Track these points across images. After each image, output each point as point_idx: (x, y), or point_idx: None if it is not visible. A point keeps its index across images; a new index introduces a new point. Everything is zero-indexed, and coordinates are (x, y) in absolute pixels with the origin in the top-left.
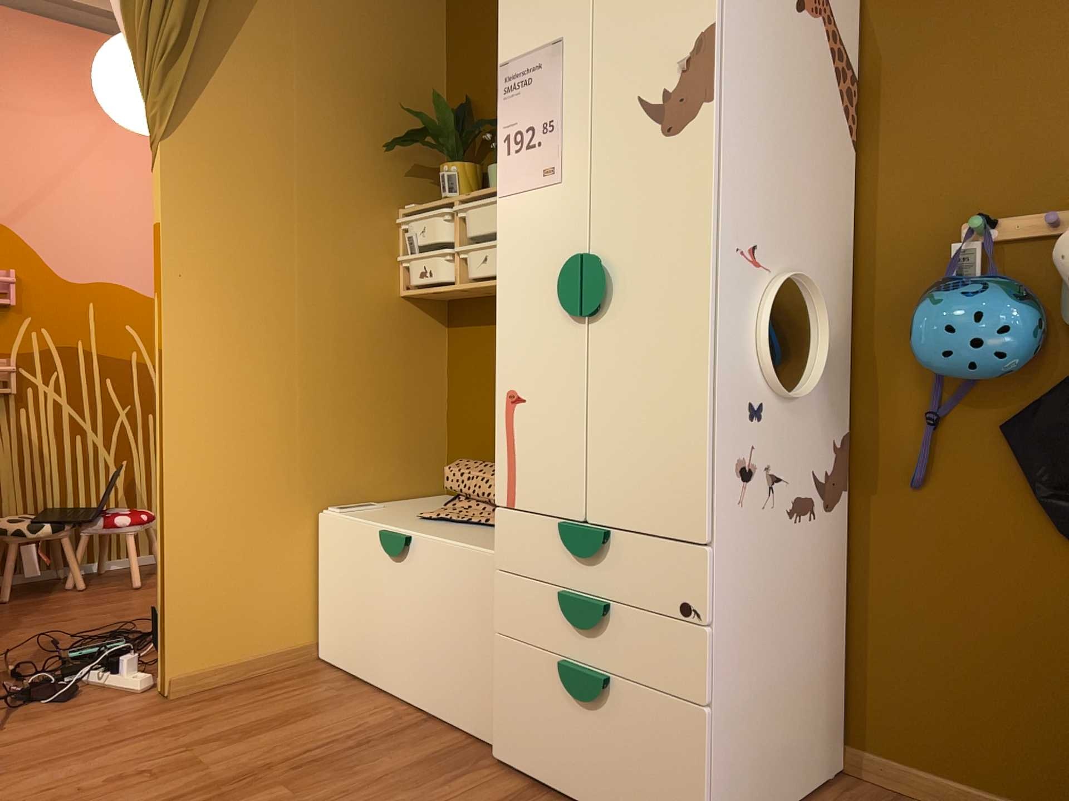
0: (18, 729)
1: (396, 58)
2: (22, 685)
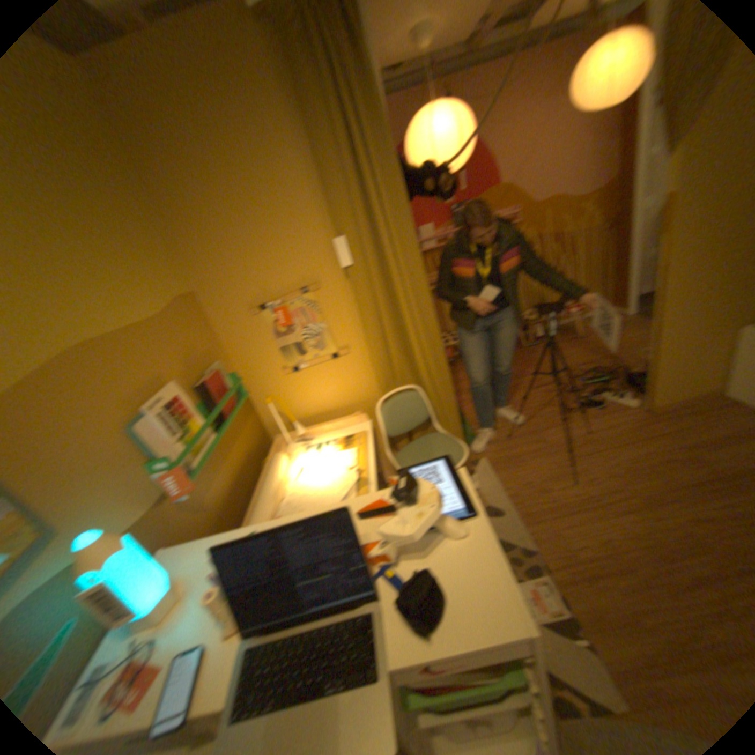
0: (597, 422)
1: None
2: (579, 397)
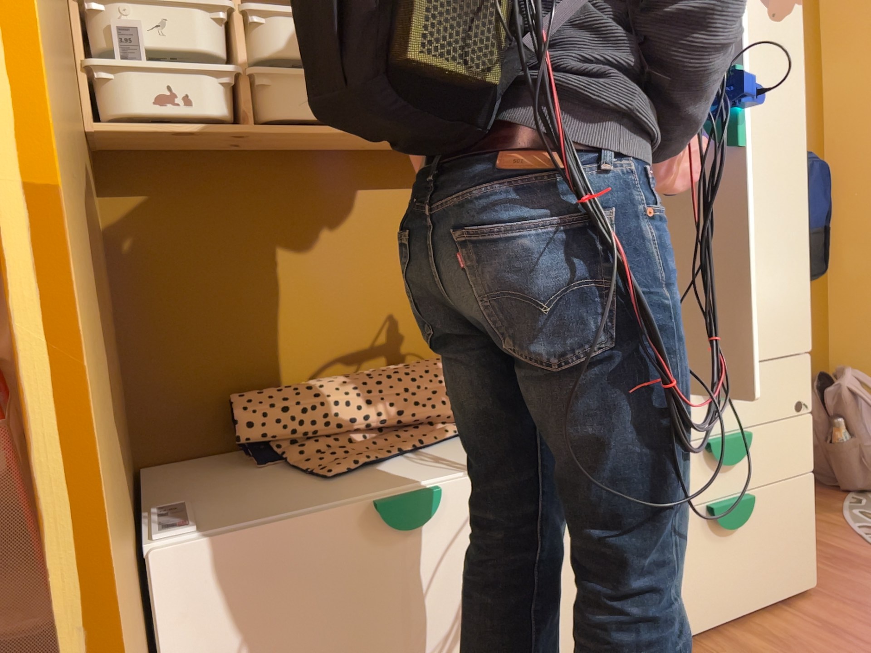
0: None
1: None
2: None
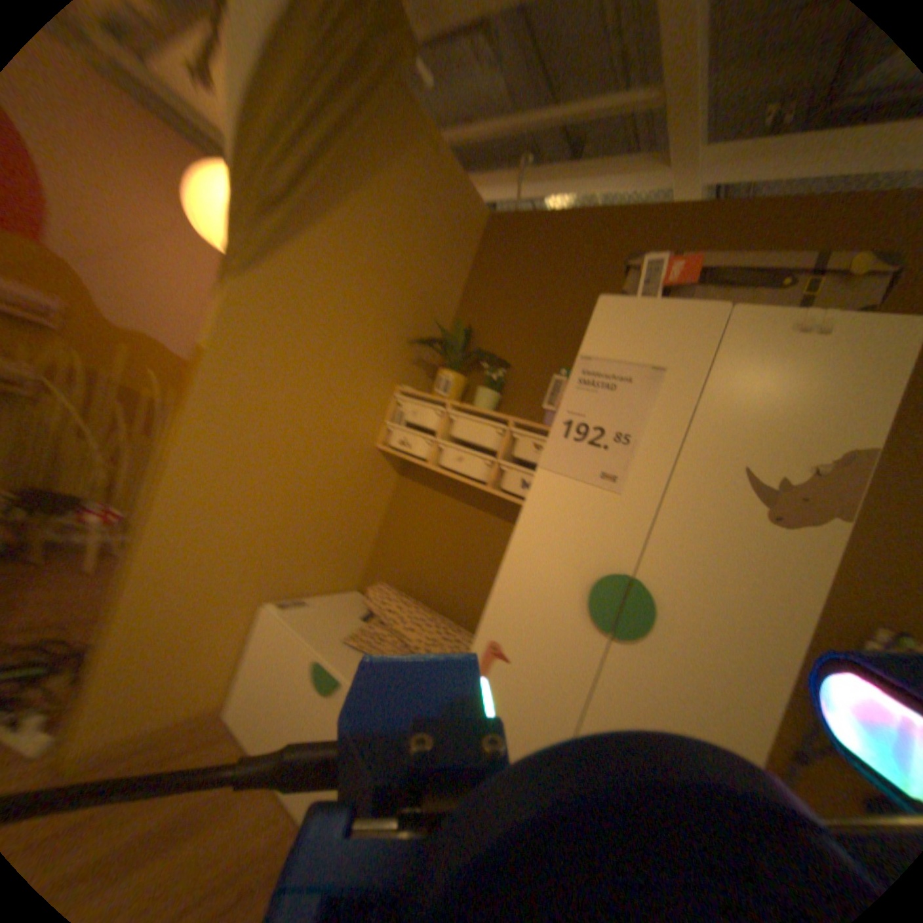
0: None
1: (433, 277)
2: None
